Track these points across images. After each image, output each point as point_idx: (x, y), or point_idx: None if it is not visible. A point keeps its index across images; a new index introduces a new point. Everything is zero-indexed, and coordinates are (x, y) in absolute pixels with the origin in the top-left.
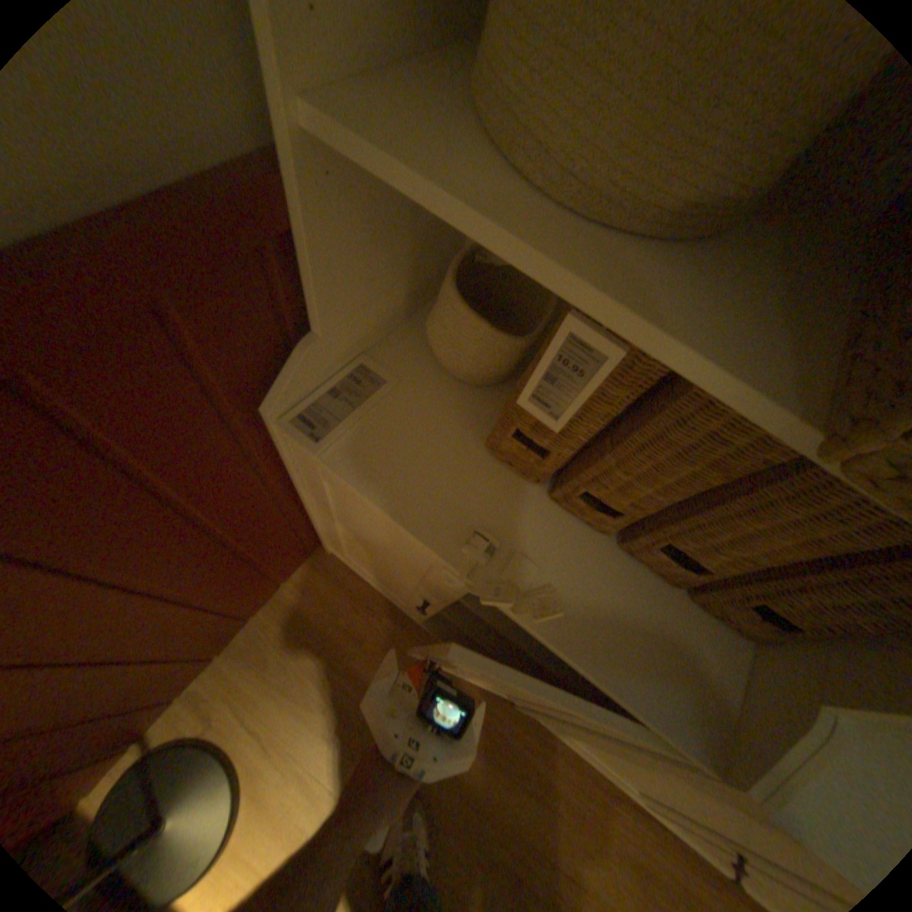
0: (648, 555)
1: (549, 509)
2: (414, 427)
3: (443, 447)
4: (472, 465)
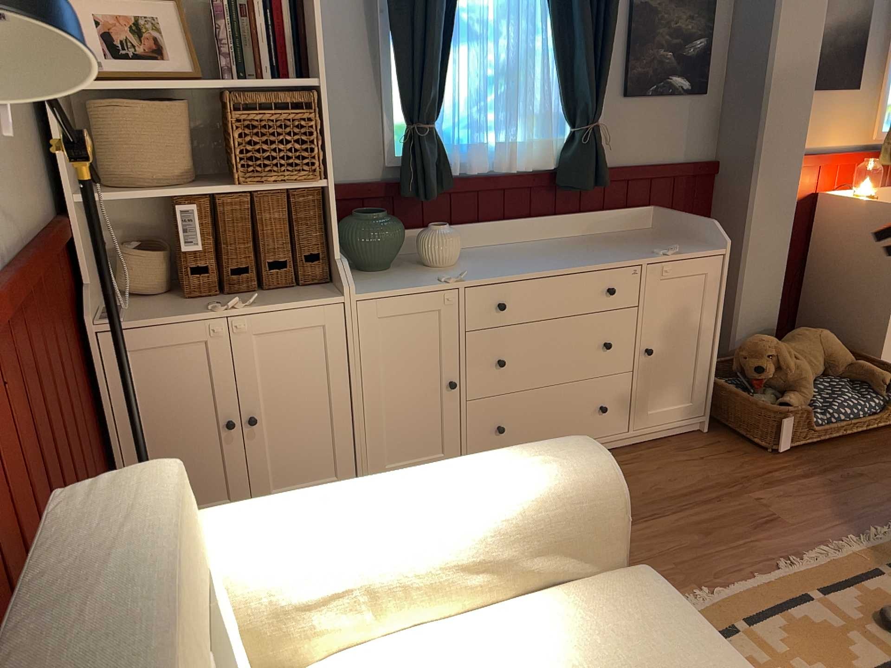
0: (270, 287)
1: (224, 297)
2: (146, 308)
3: (165, 306)
4: (182, 303)
